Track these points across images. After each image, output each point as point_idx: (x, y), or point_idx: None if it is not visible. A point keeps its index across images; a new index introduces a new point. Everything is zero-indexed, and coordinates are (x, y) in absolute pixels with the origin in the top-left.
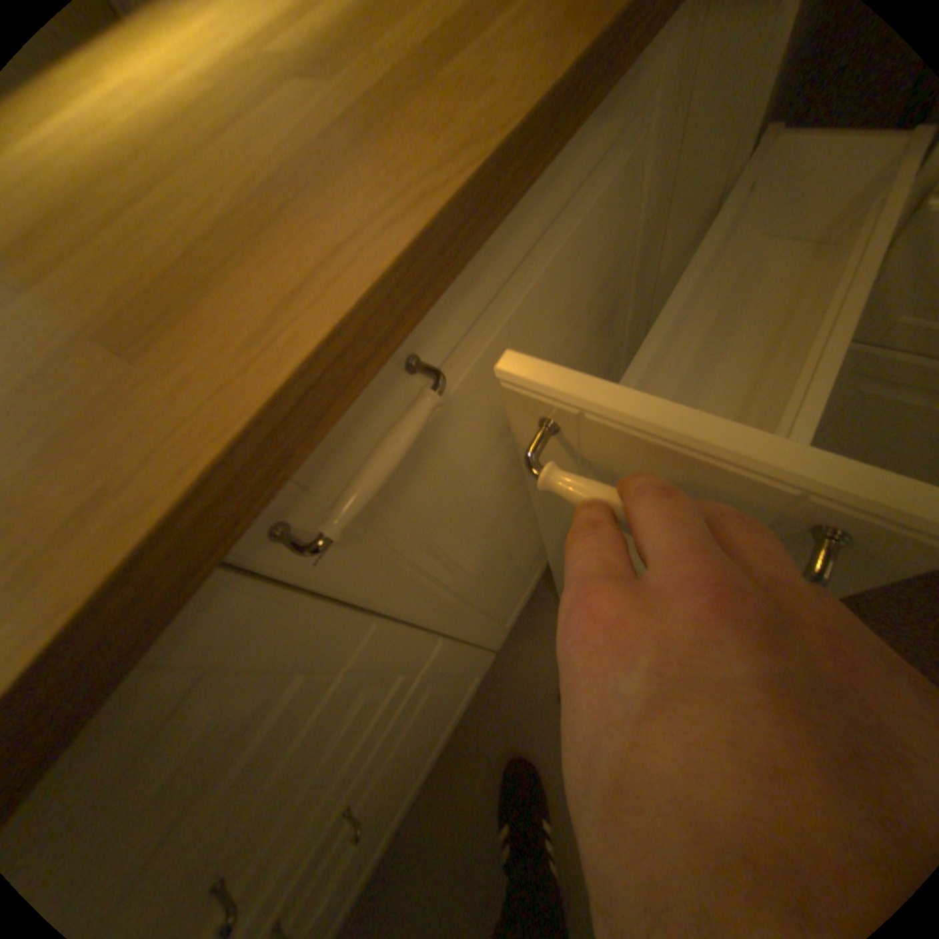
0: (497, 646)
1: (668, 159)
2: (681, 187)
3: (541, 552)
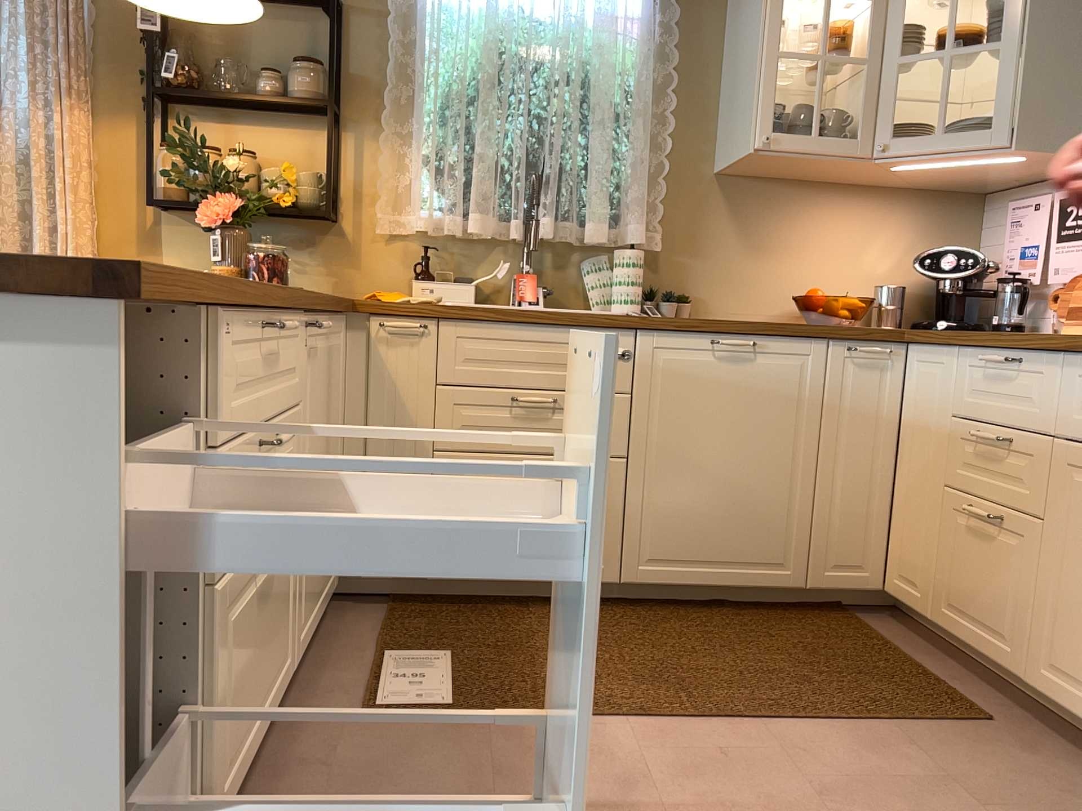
0: (292, 660)
1: (342, 370)
2: (349, 386)
3: (312, 586)
